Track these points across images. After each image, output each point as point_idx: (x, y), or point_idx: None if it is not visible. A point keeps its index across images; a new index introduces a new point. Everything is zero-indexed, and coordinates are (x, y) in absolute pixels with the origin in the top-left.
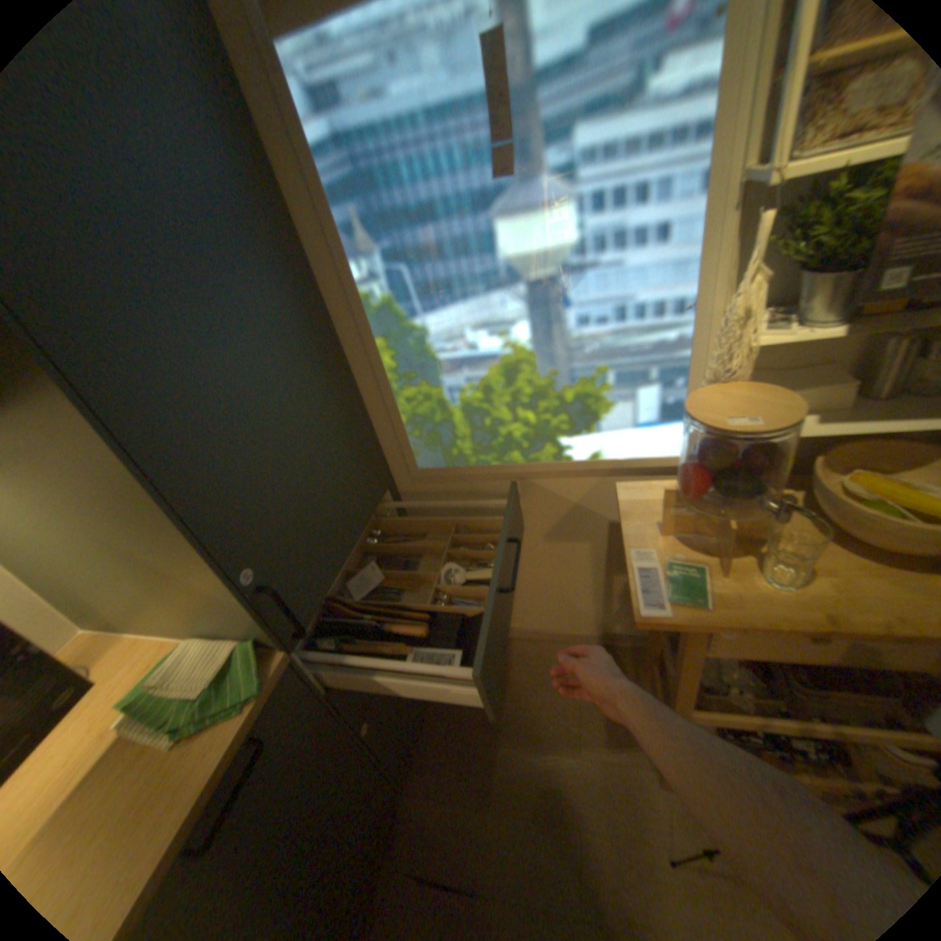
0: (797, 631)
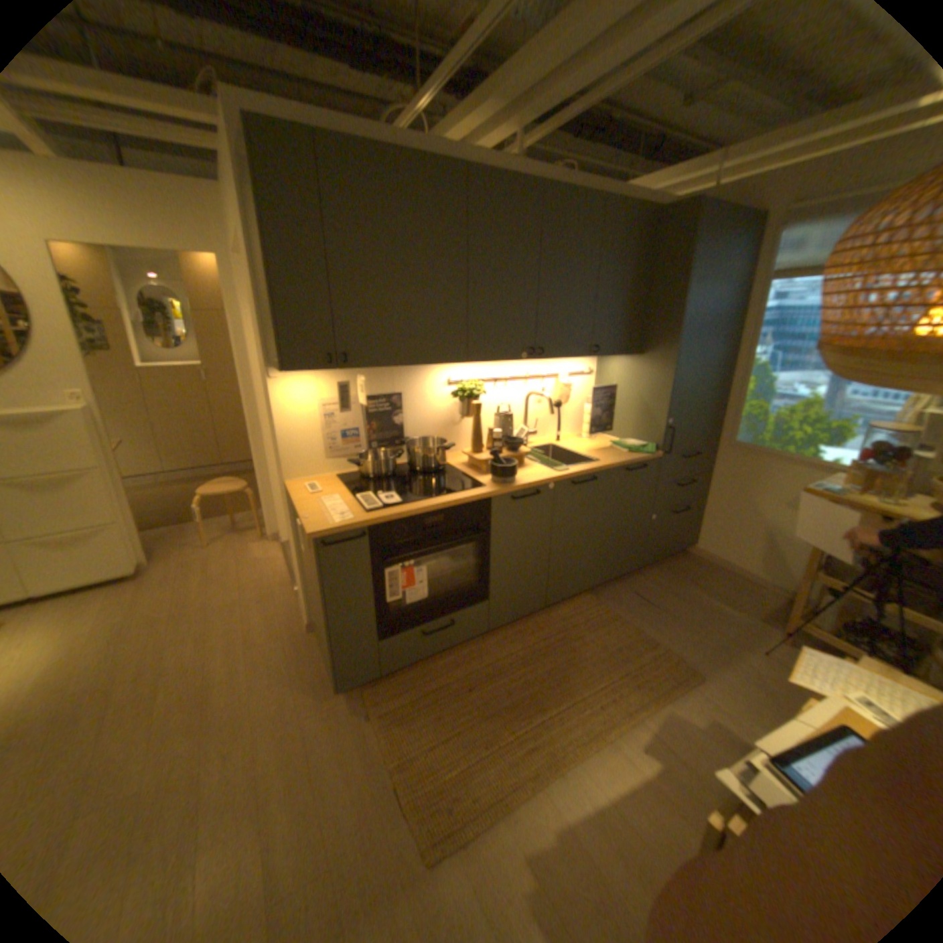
0: (874, 509)
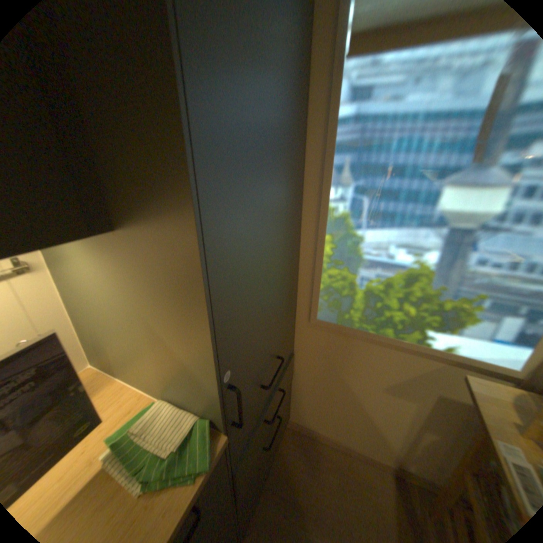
0: None
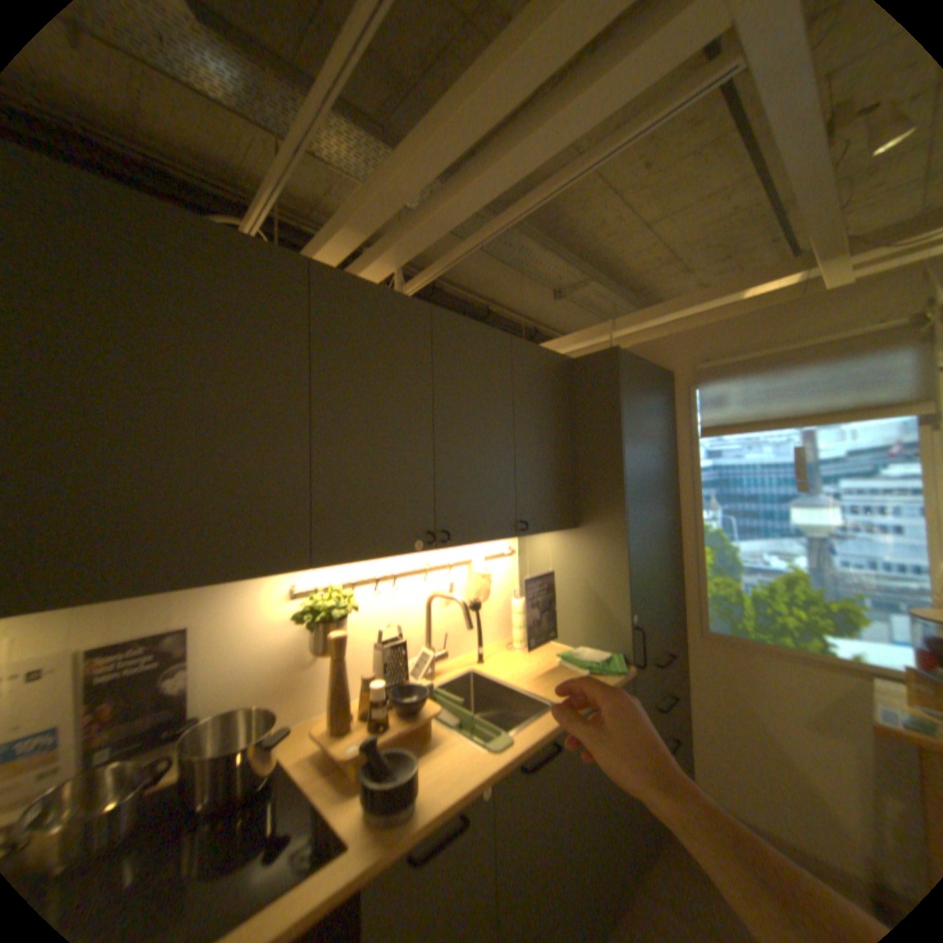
0: None
